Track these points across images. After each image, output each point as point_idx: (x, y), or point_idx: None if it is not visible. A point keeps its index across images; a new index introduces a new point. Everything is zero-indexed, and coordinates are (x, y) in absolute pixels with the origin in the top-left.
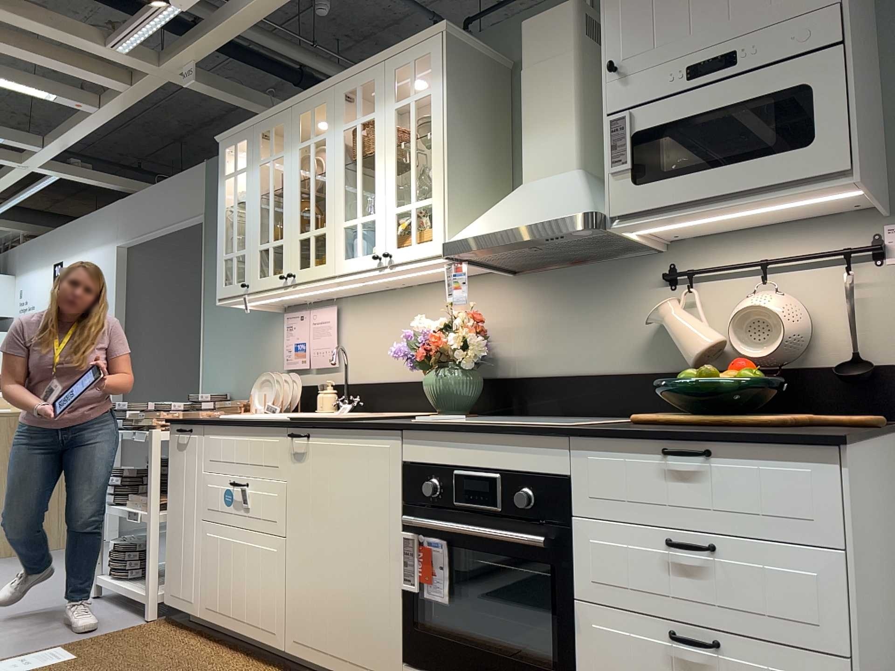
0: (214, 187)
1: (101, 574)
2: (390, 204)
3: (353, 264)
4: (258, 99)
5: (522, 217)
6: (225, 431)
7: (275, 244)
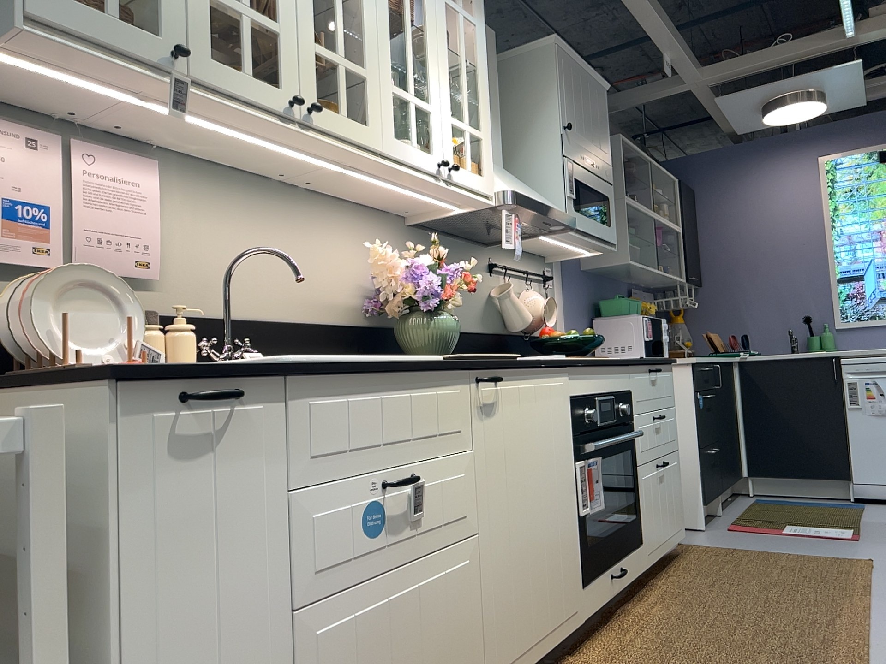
0: None
1: None
2: (447, 109)
3: (409, 154)
4: None
5: (538, 198)
6: (351, 385)
7: (260, 21)
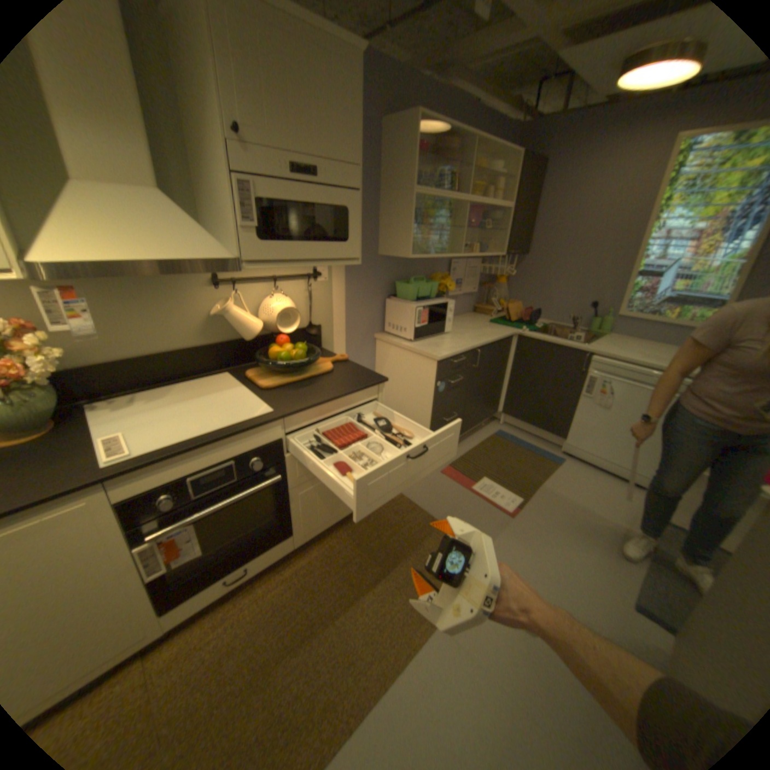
0: None
1: None
2: None
3: None
4: None
5: (151, 245)
6: None
7: None
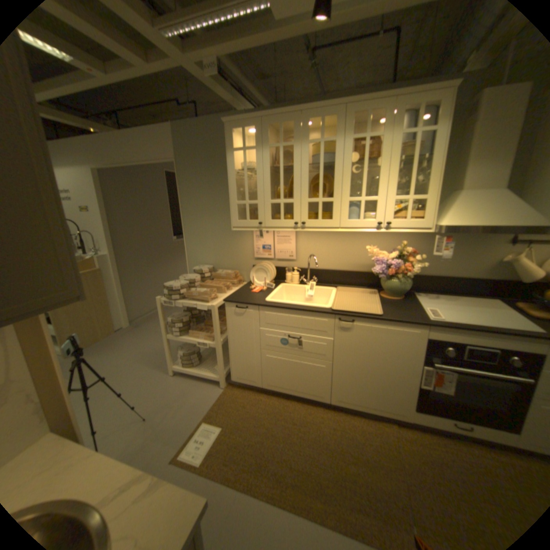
0: (180, 141)
1: (174, 366)
2: (392, 194)
3: (357, 224)
4: (225, 86)
5: (497, 218)
6: (279, 311)
7: (286, 202)
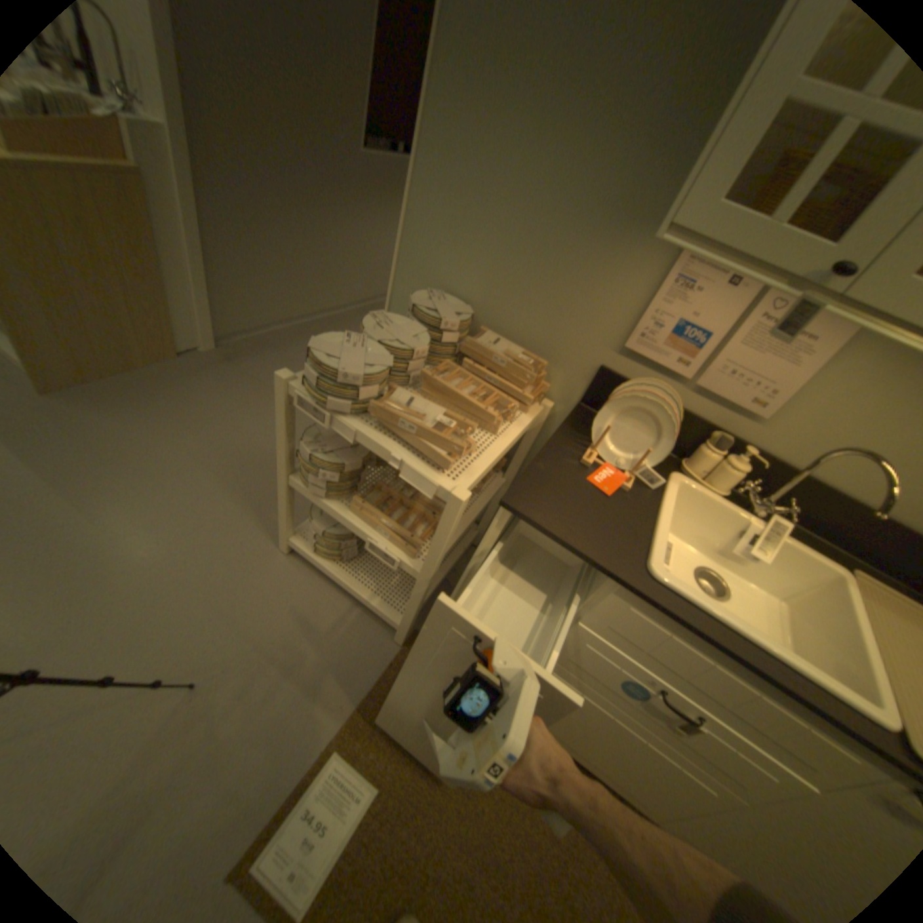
0: None
1: (295, 539)
2: None
3: None
4: None
5: None
6: (692, 638)
7: None
